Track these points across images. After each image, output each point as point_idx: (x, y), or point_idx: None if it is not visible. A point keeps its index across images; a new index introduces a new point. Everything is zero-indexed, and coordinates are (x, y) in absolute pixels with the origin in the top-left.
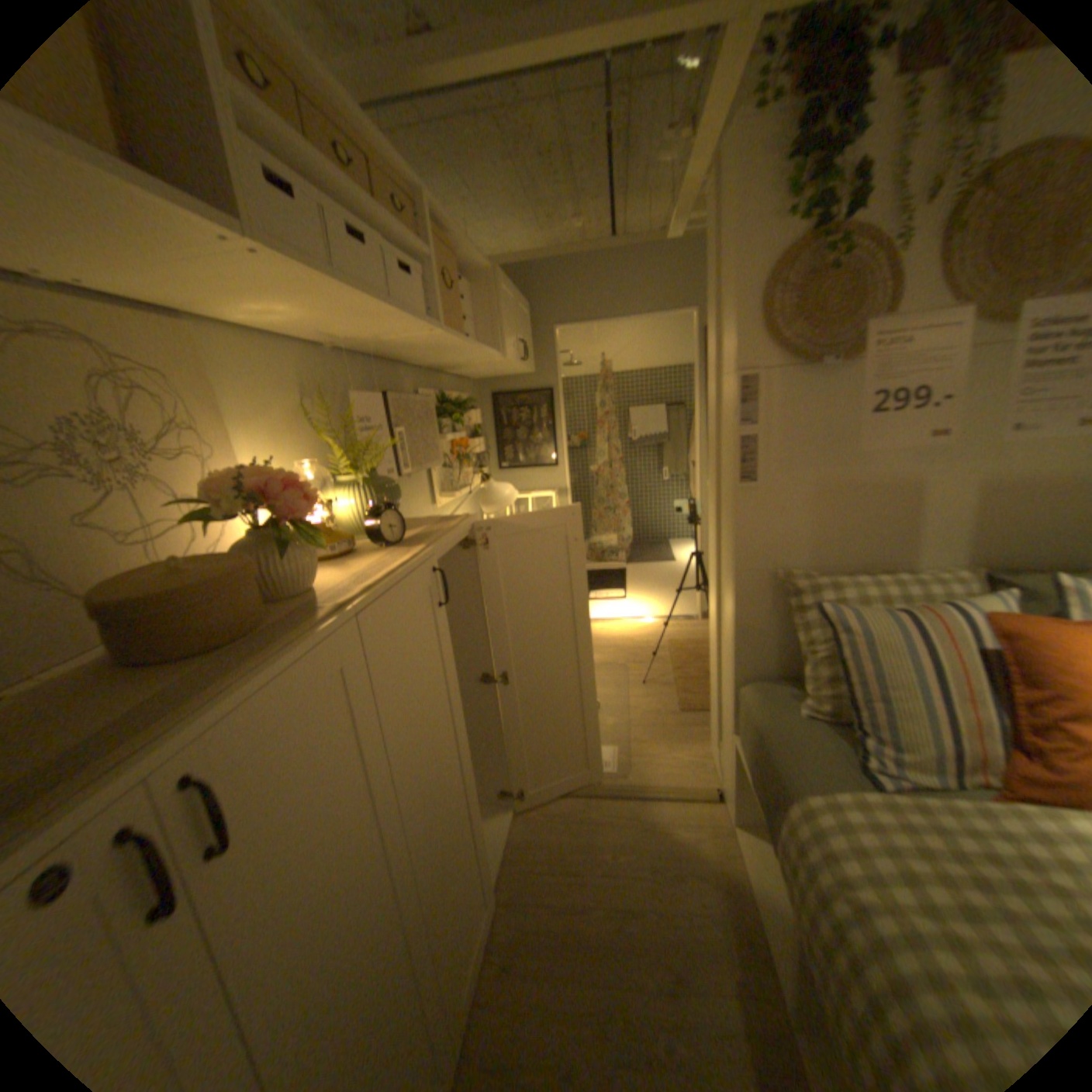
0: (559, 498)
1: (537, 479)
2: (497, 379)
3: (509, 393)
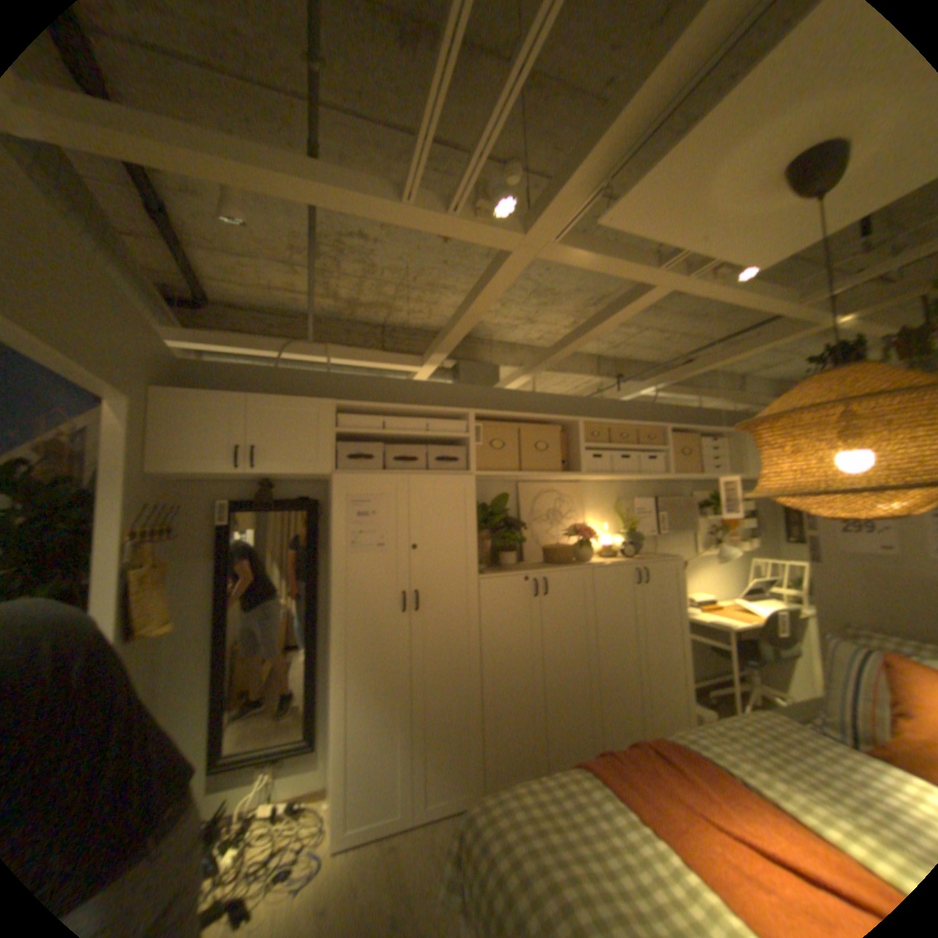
0: None
1: None
2: None
3: None
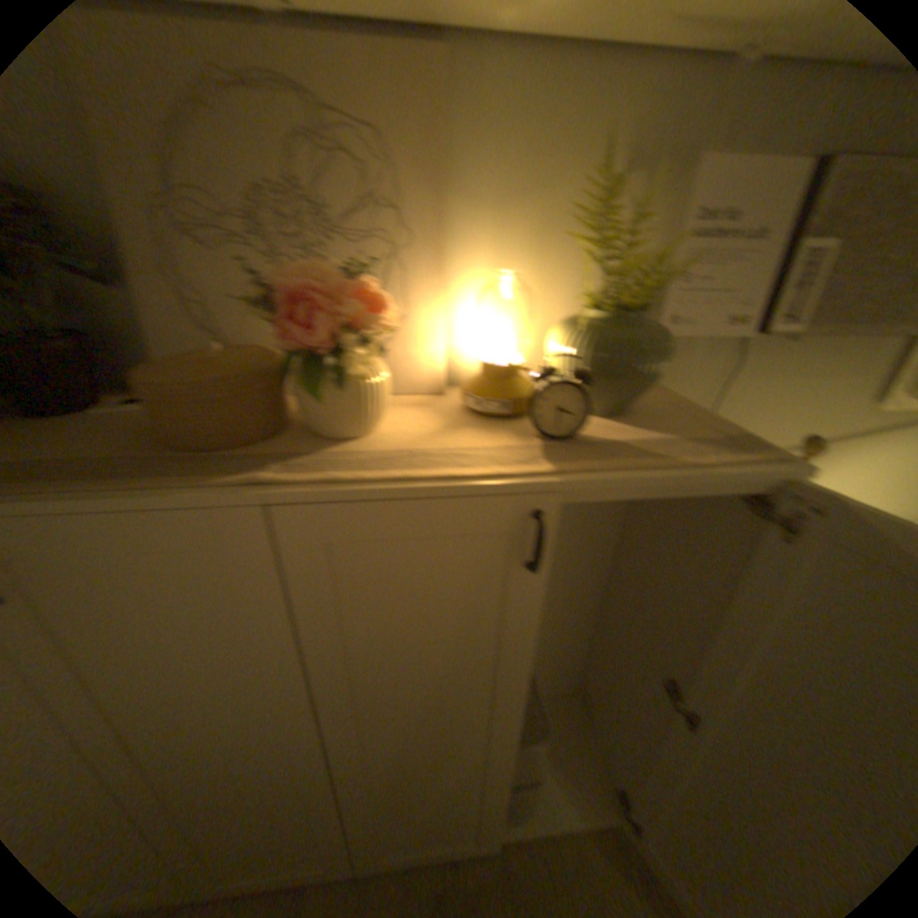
0: None
1: None
2: None
3: None
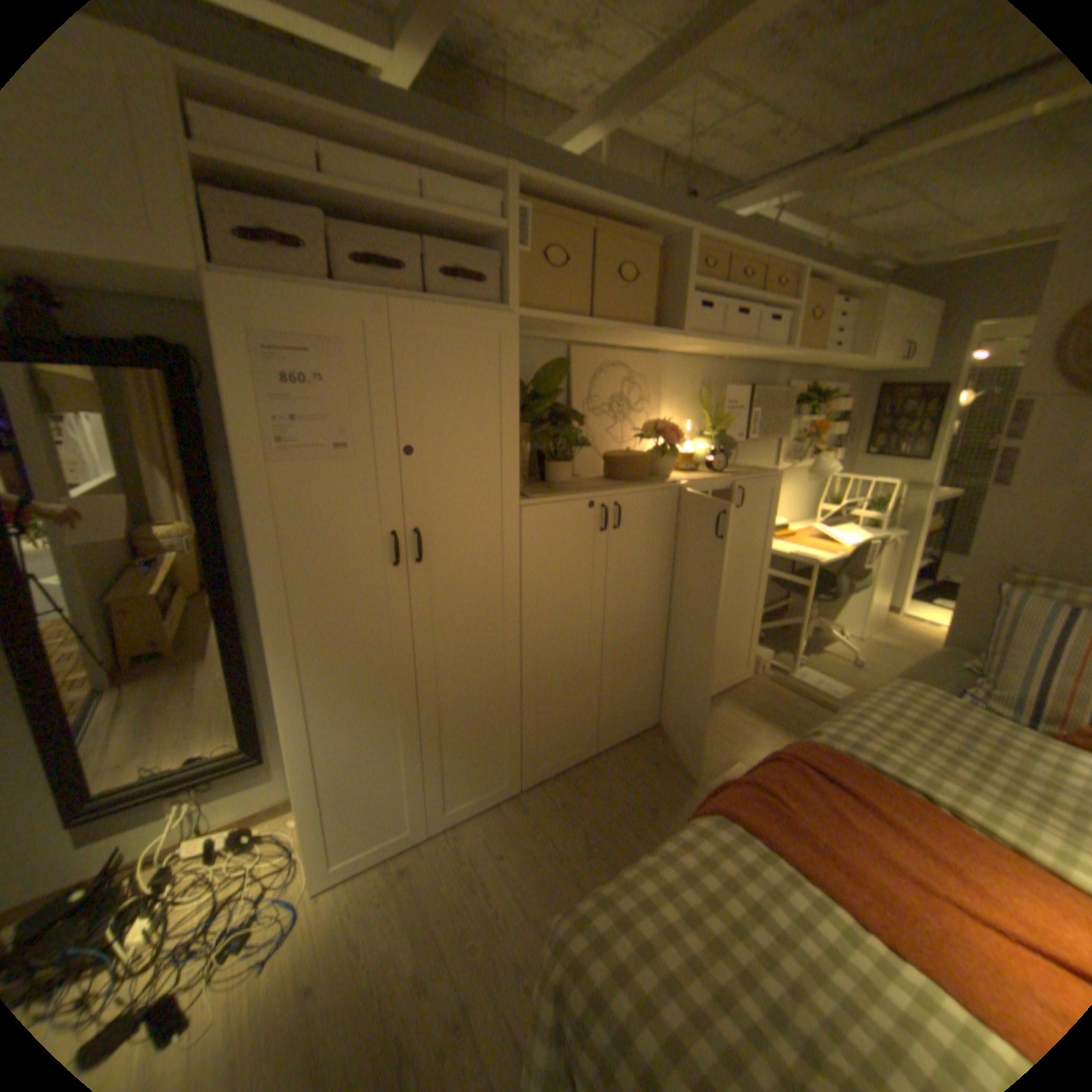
0: (921, 493)
1: (902, 470)
2: (891, 372)
3: (899, 387)
